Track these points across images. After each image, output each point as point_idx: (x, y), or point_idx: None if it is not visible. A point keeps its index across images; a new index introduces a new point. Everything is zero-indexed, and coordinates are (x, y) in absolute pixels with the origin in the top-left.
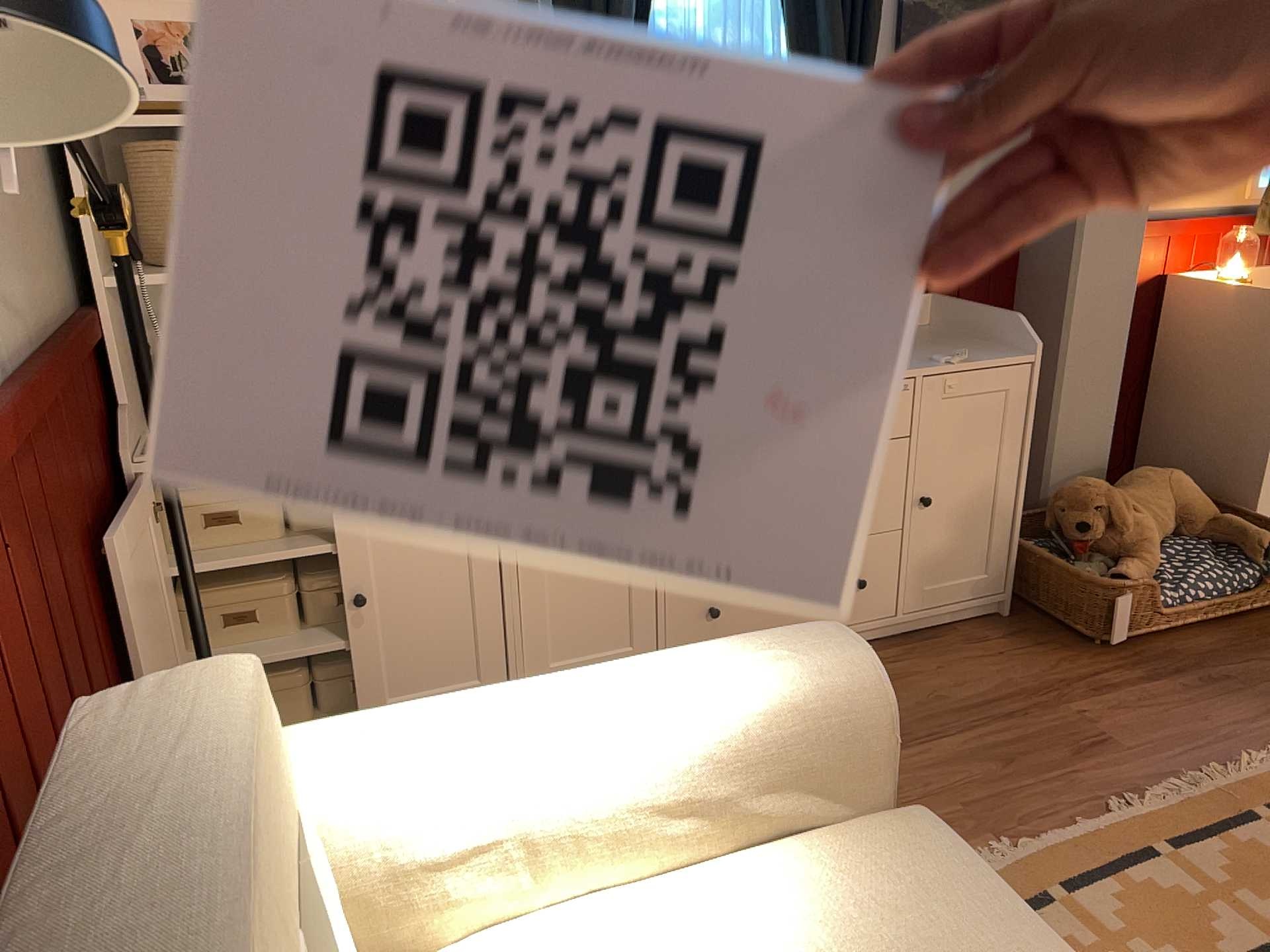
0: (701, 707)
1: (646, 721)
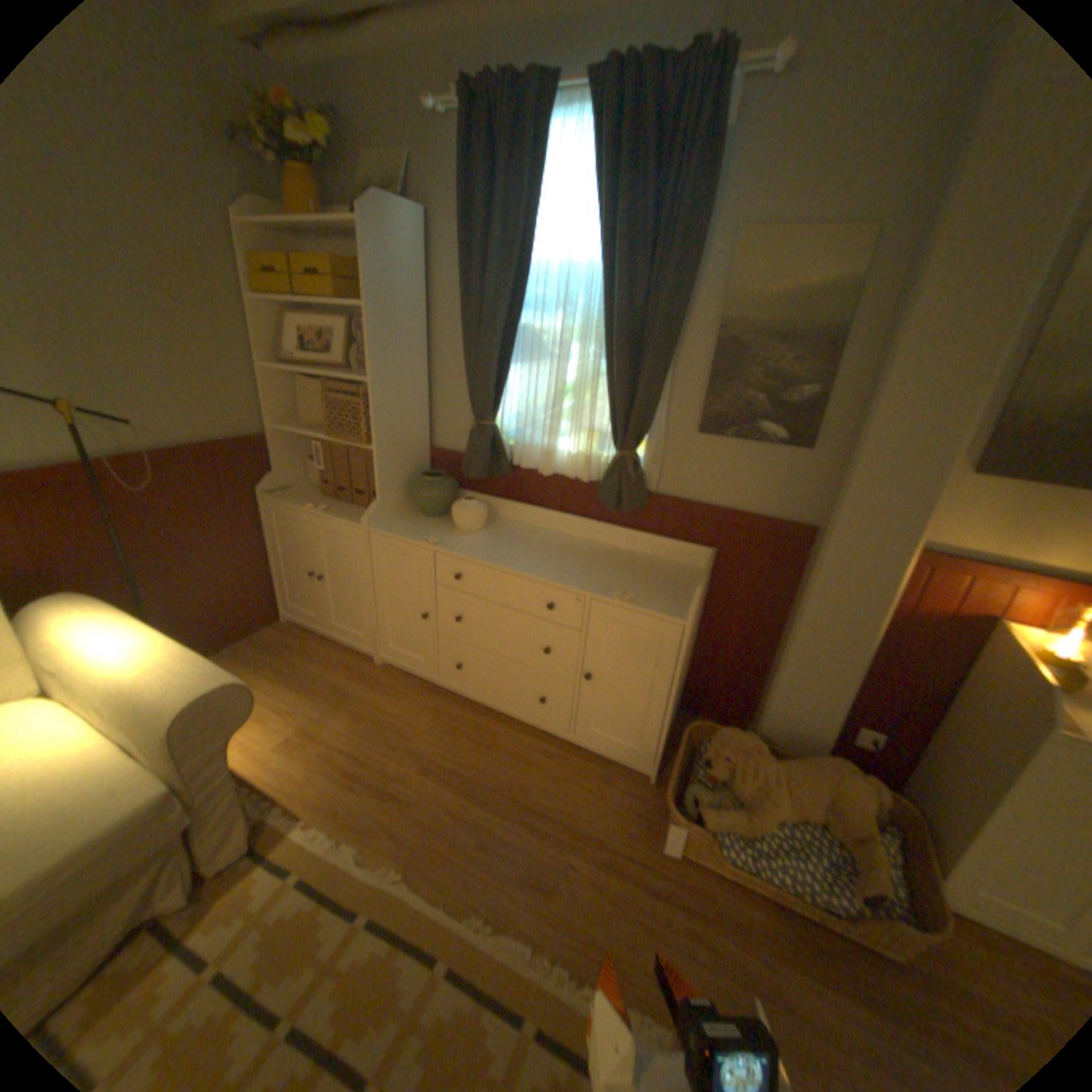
0: (124, 675)
1: (109, 666)
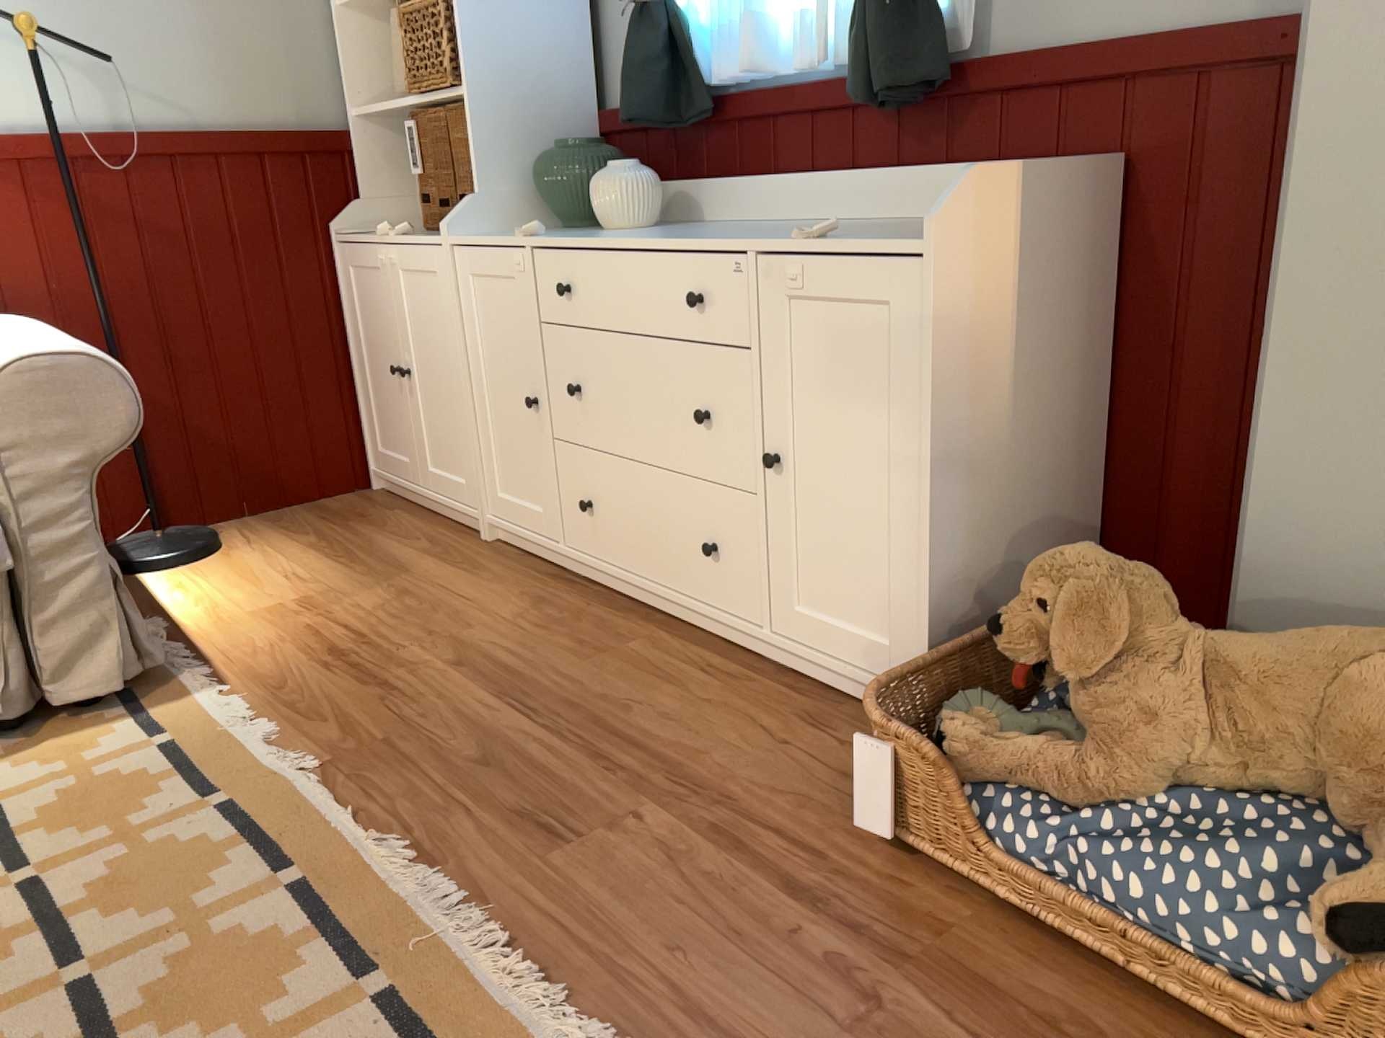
0: None
1: None
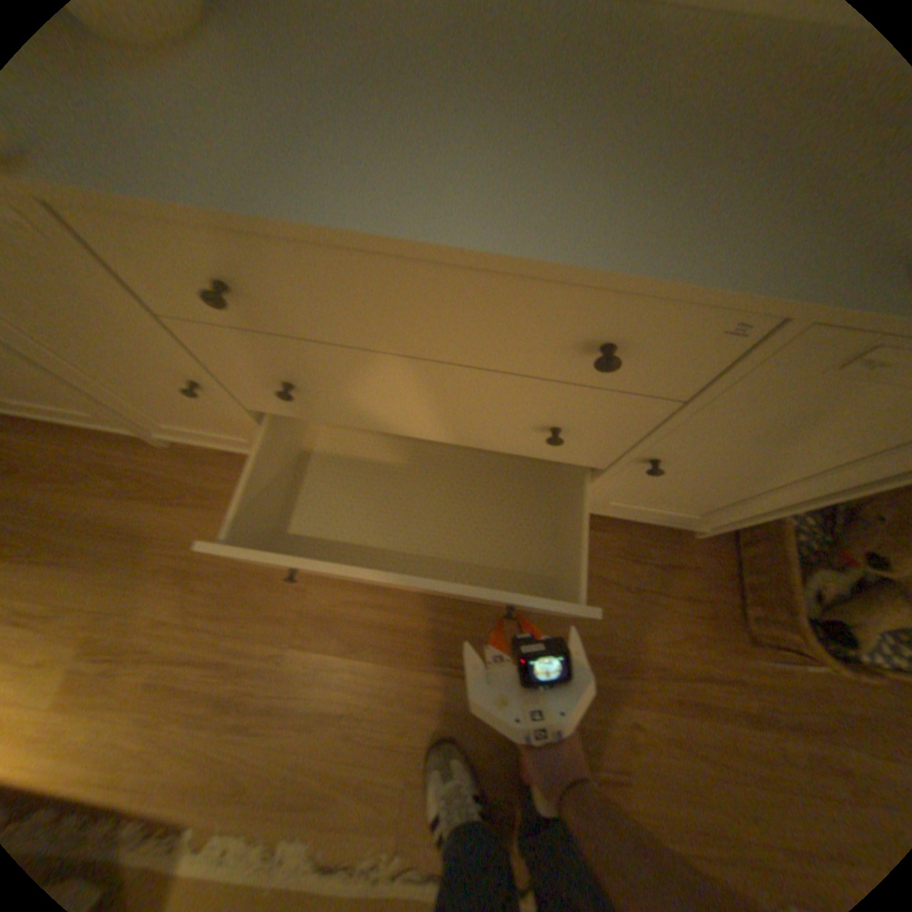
0: None
1: None
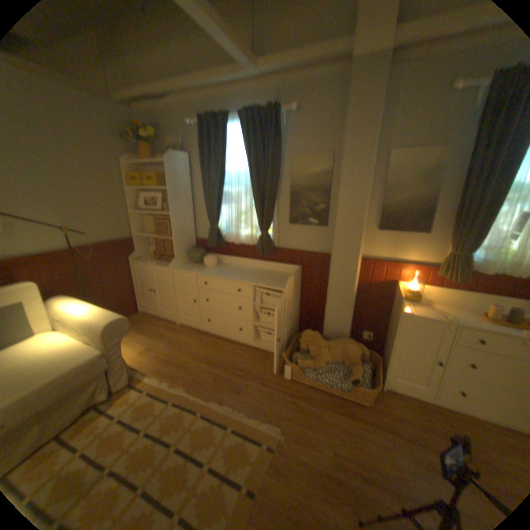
0: (86, 318)
1: (80, 316)
